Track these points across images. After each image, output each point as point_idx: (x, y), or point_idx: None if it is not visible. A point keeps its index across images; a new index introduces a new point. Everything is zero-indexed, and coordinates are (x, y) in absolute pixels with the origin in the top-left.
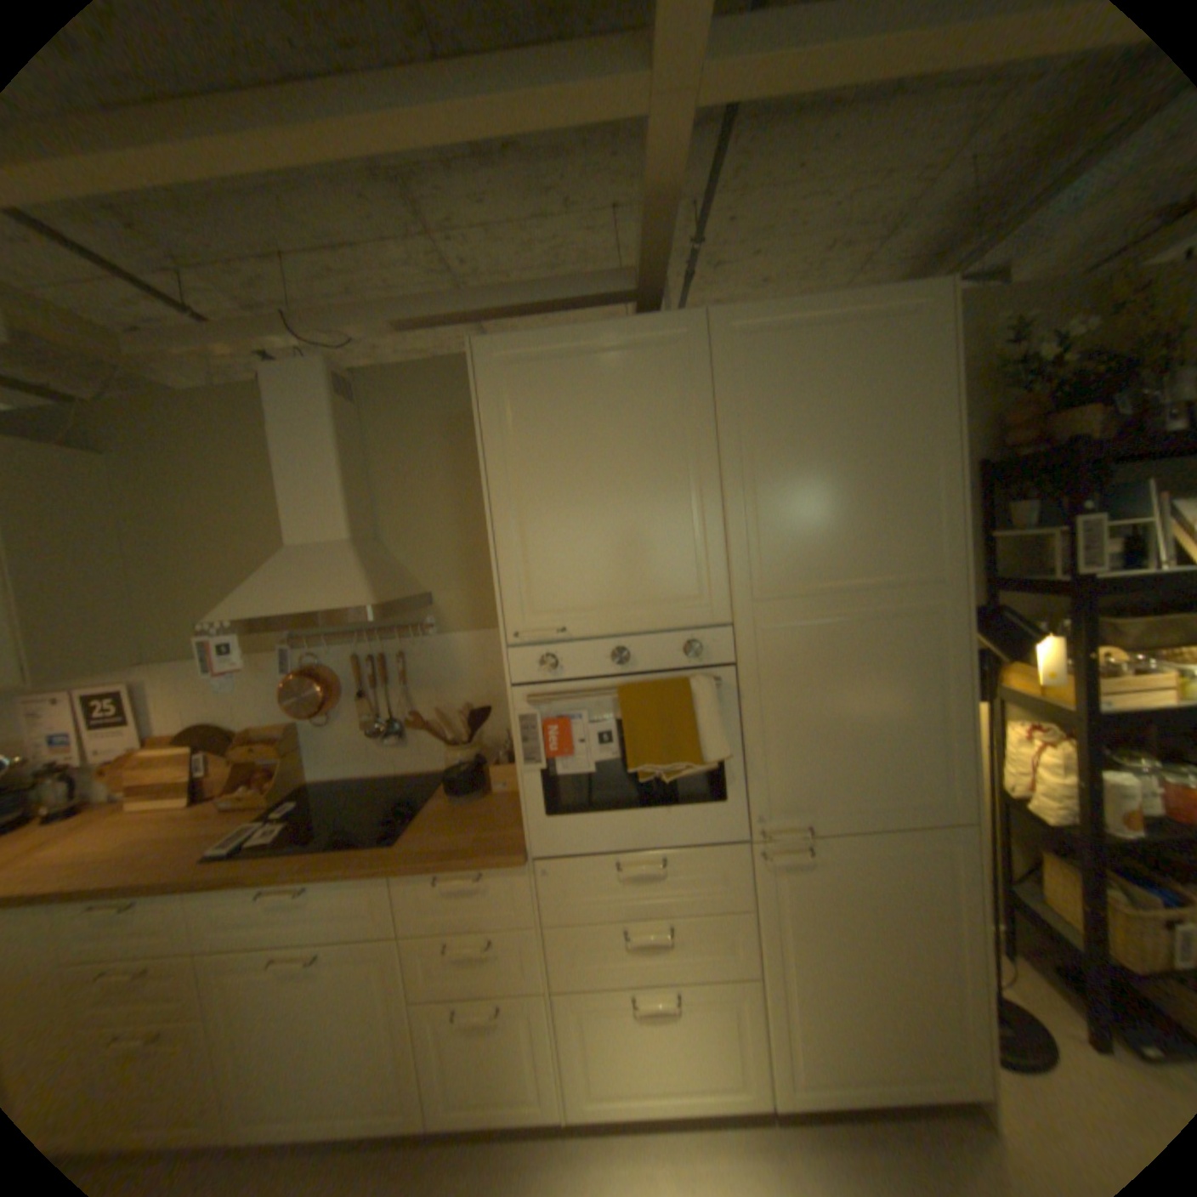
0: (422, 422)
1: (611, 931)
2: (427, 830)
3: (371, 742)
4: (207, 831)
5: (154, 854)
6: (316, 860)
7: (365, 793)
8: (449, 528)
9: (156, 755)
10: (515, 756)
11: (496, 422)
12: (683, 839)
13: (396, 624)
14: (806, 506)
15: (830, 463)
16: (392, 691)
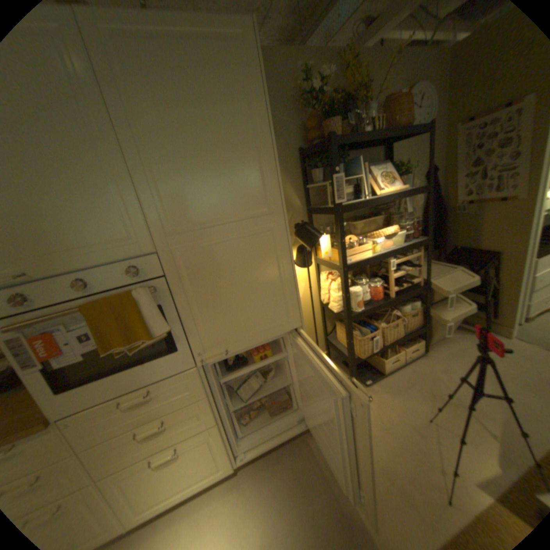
0: None
1: (124, 437)
2: None
3: None
4: None
5: None
6: None
7: None
8: None
9: None
10: None
11: None
12: (155, 378)
13: None
14: (187, 172)
15: (196, 143)
16: None
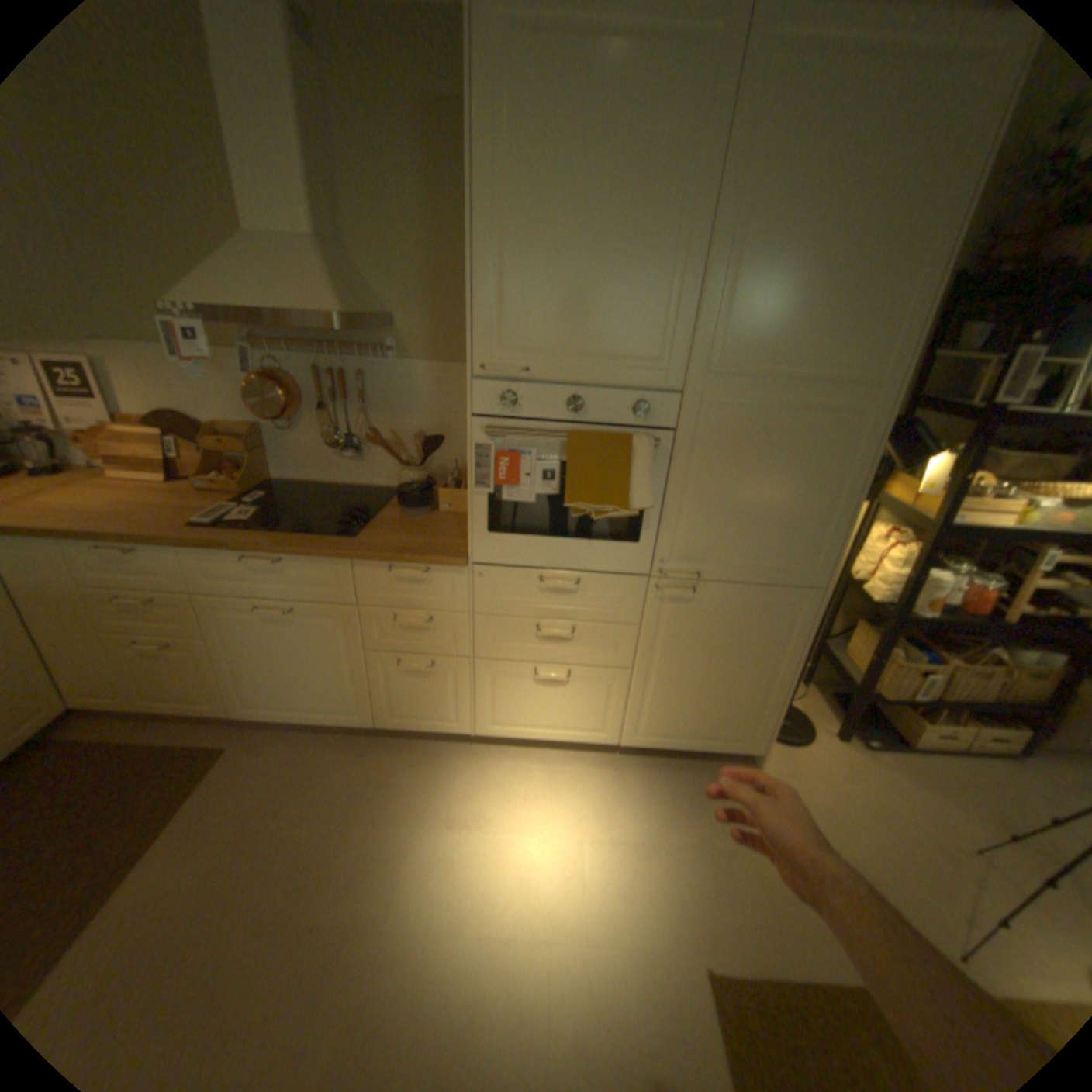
0: (394, 100)
1: (526, 622)
2: (384, 529)
3: (330, 452)
4: (188, 503)
5: (144, 513)
6: (290, 538)
7: (325, 495)
8: (416, 244)
9: (128, 430)
10: (460, 484)
11: (489, 113)
12: (596, 566)
13: (357, 341)
14: (784, 284)
15: (822, 239)
16: (351, 407)
